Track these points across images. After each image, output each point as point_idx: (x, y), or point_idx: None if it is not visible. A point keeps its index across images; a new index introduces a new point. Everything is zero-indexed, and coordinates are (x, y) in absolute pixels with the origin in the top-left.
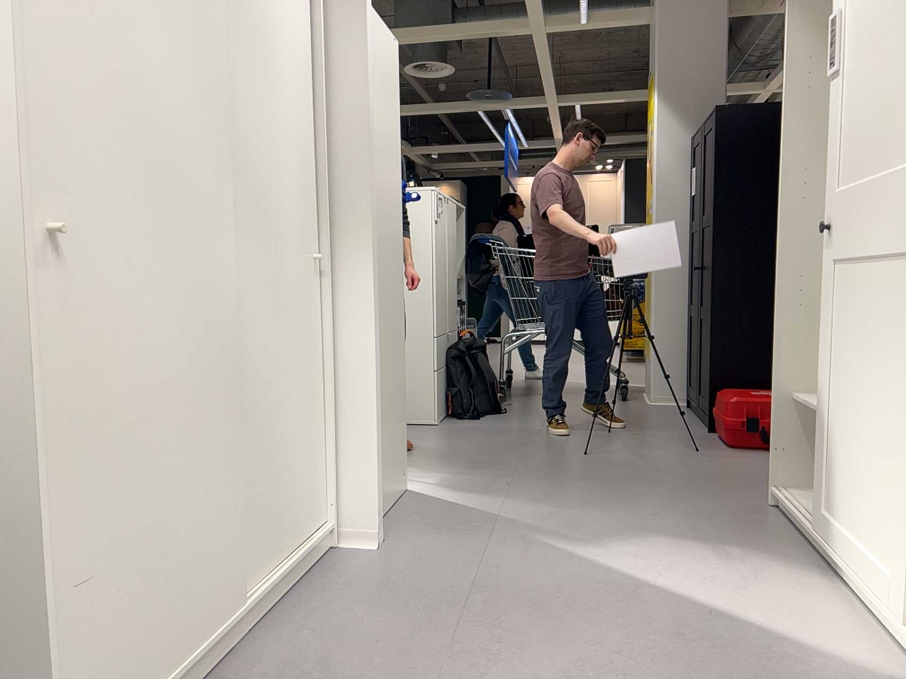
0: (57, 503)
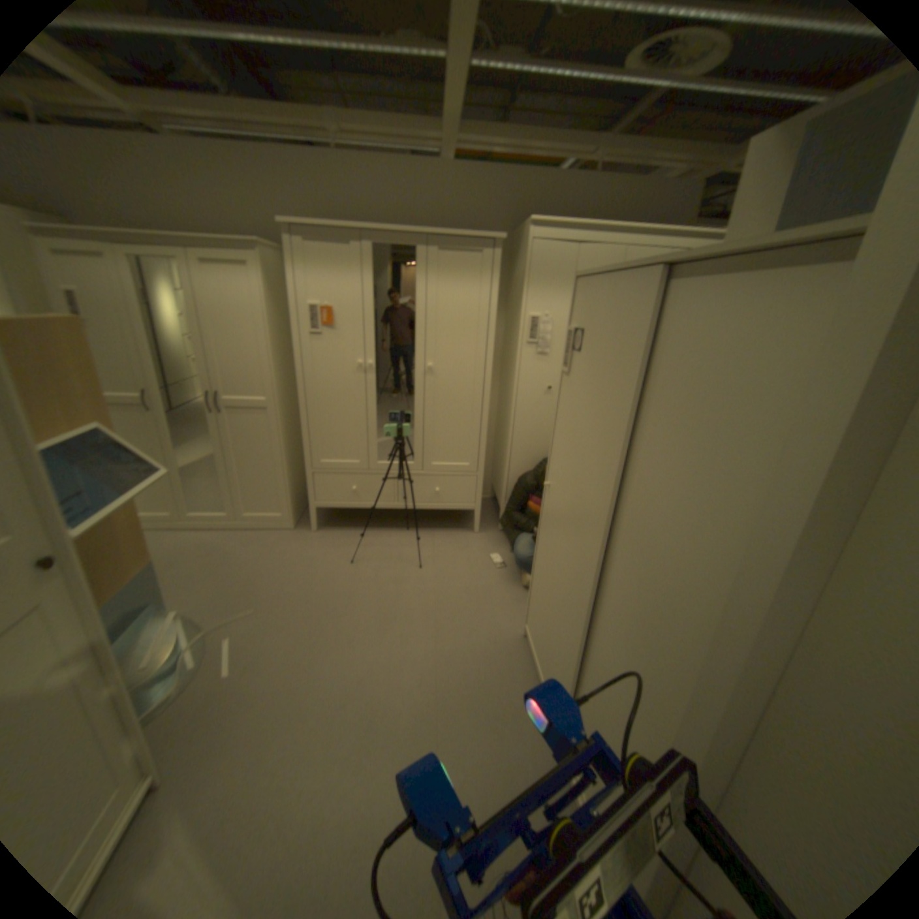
0: (535, 558)
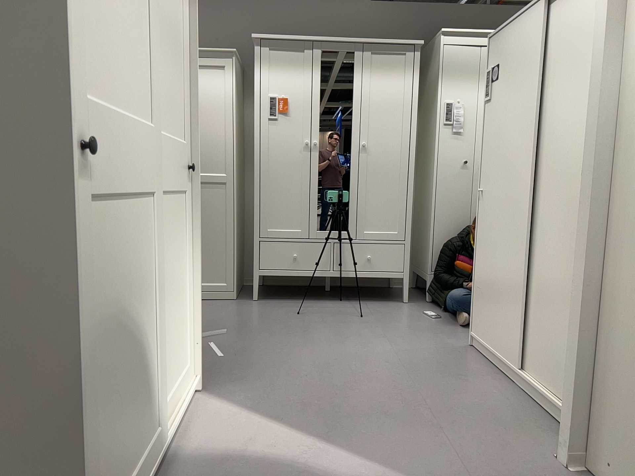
0: (476, 262)
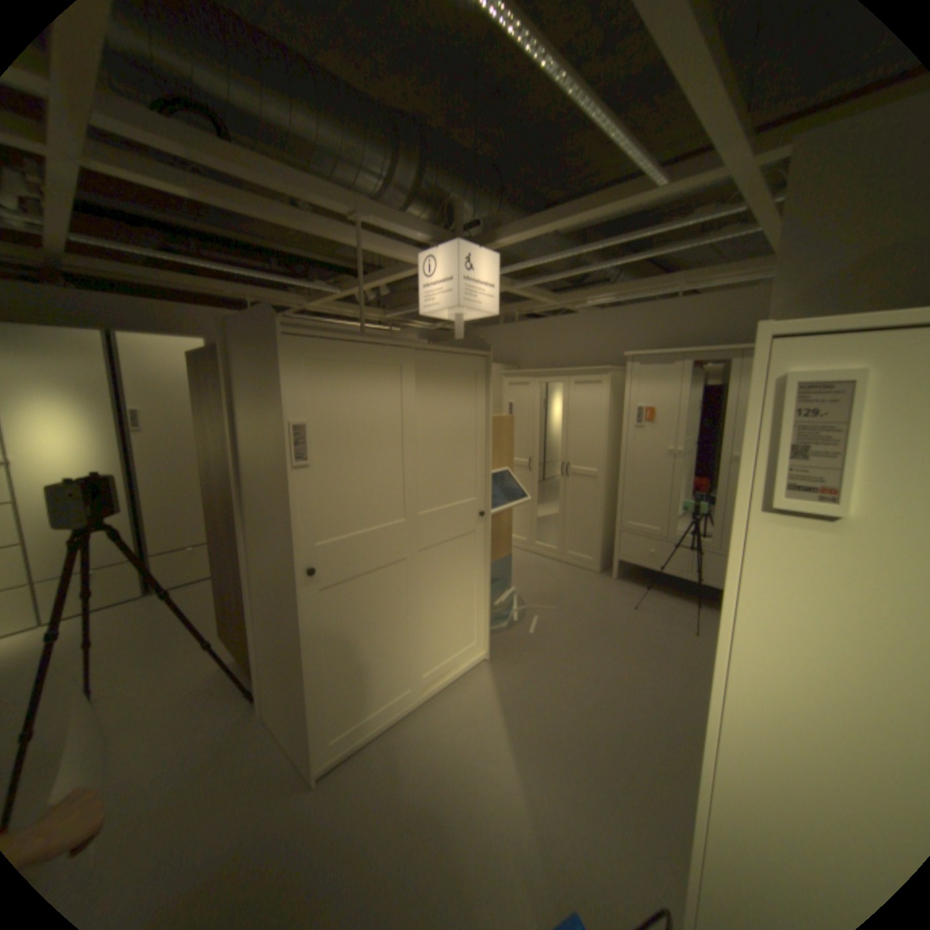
0: None
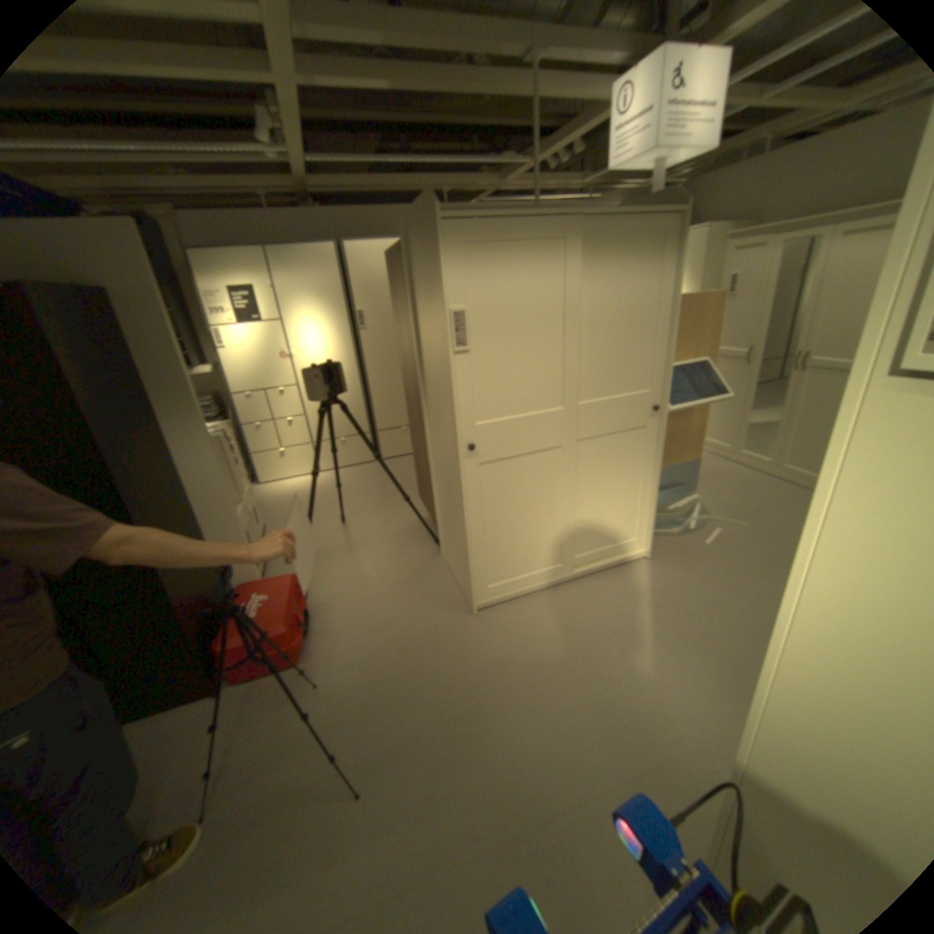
0: None
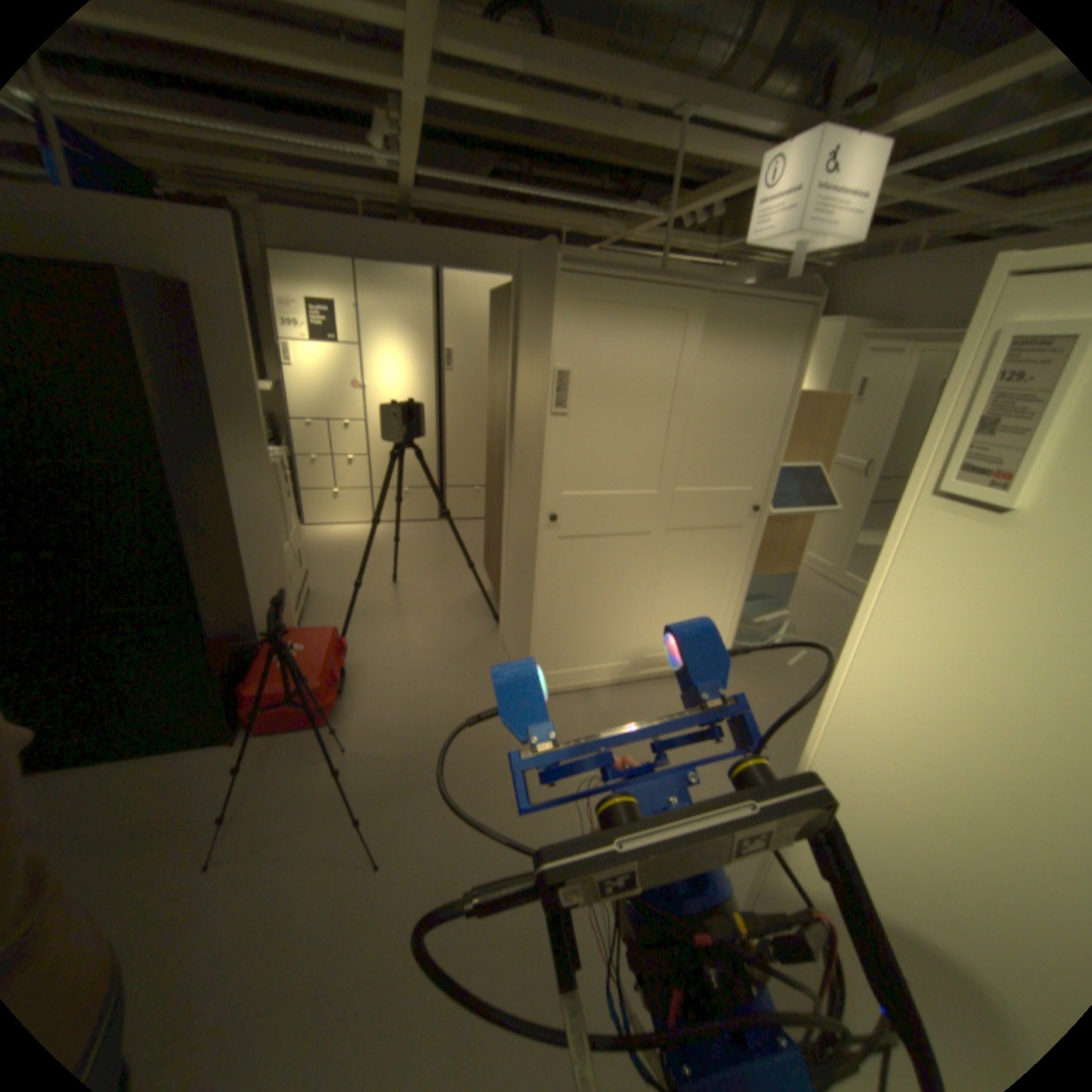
0: None
